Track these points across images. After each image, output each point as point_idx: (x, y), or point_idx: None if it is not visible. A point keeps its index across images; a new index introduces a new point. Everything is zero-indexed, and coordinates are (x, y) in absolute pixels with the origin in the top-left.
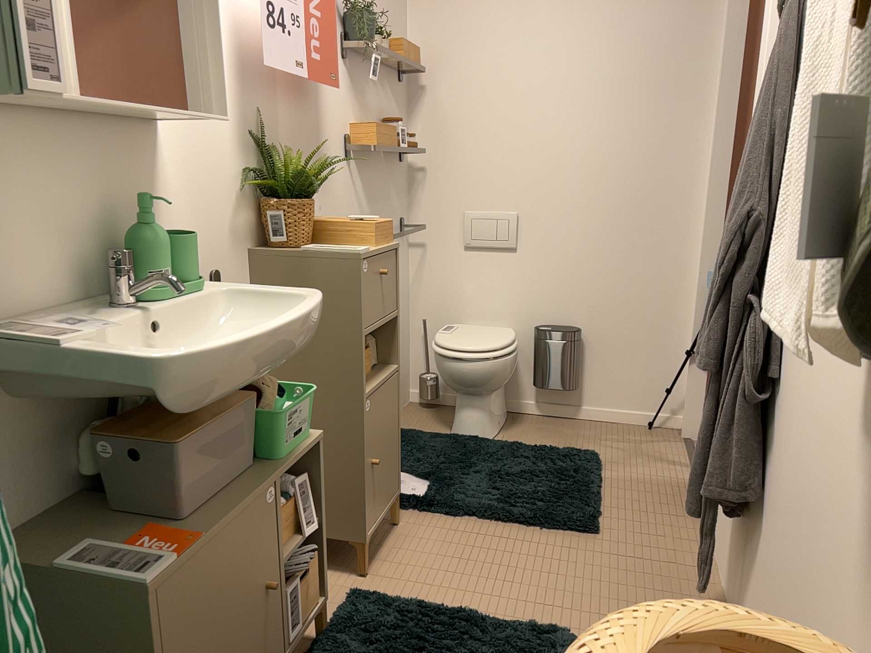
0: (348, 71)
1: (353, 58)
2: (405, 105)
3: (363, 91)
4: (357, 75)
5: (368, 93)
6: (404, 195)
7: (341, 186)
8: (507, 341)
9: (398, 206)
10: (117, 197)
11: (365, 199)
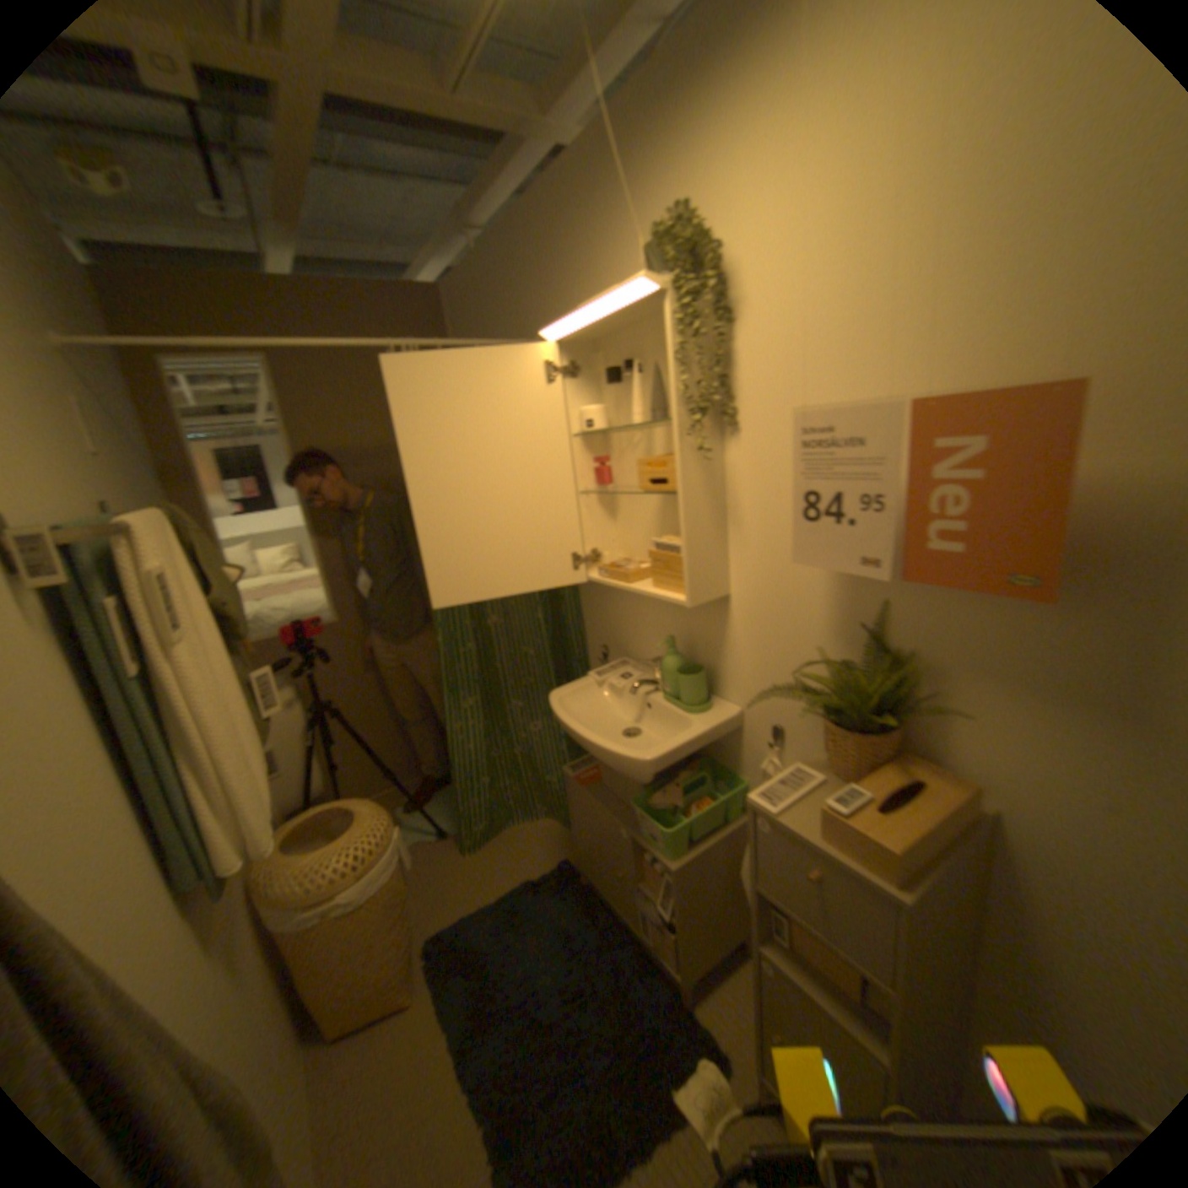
0: None
1: None
2: None
3: None
4: None
5: None
6: None
7: None
8: None
9: None
10: (693, 633)
11: None
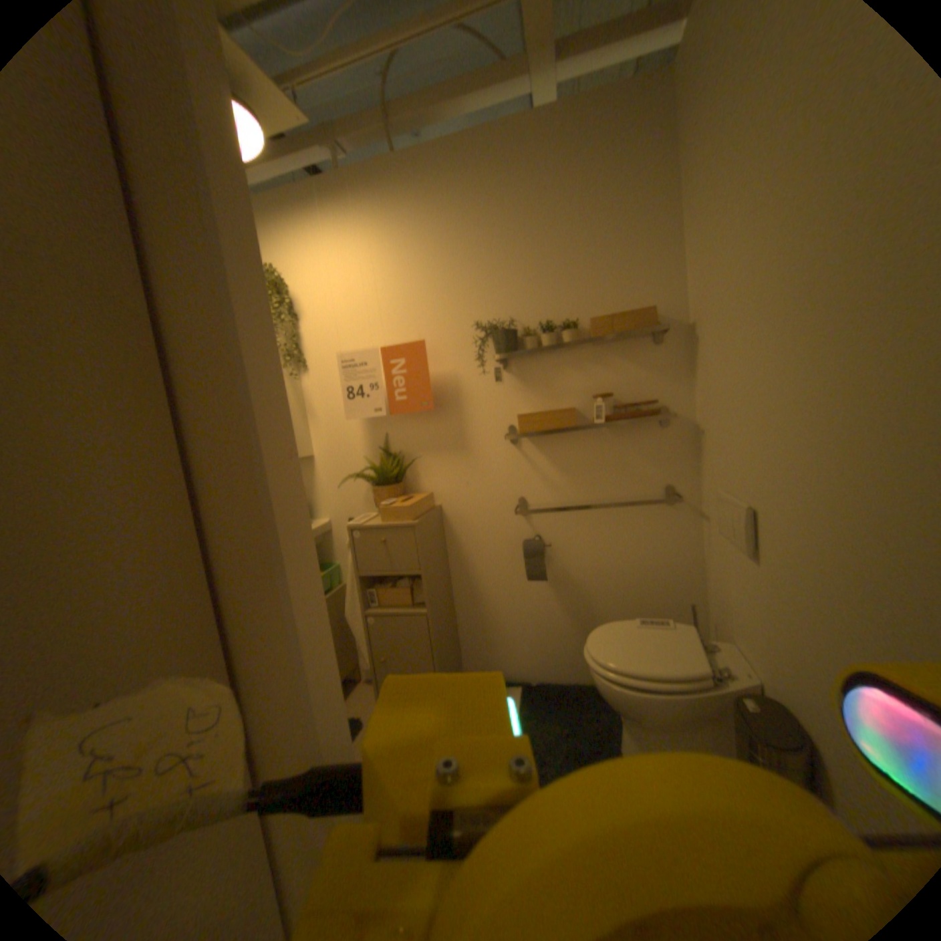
0: (513, 372)
1: (523, 358)
2: (683, 358)
3: (547, 378)
4: (534, 368)
5: (561, 376)
6: (679, 458)
7: (501, 464)
8: (643, 674)
9: (658, 472)
10: None
11: (556, 470)
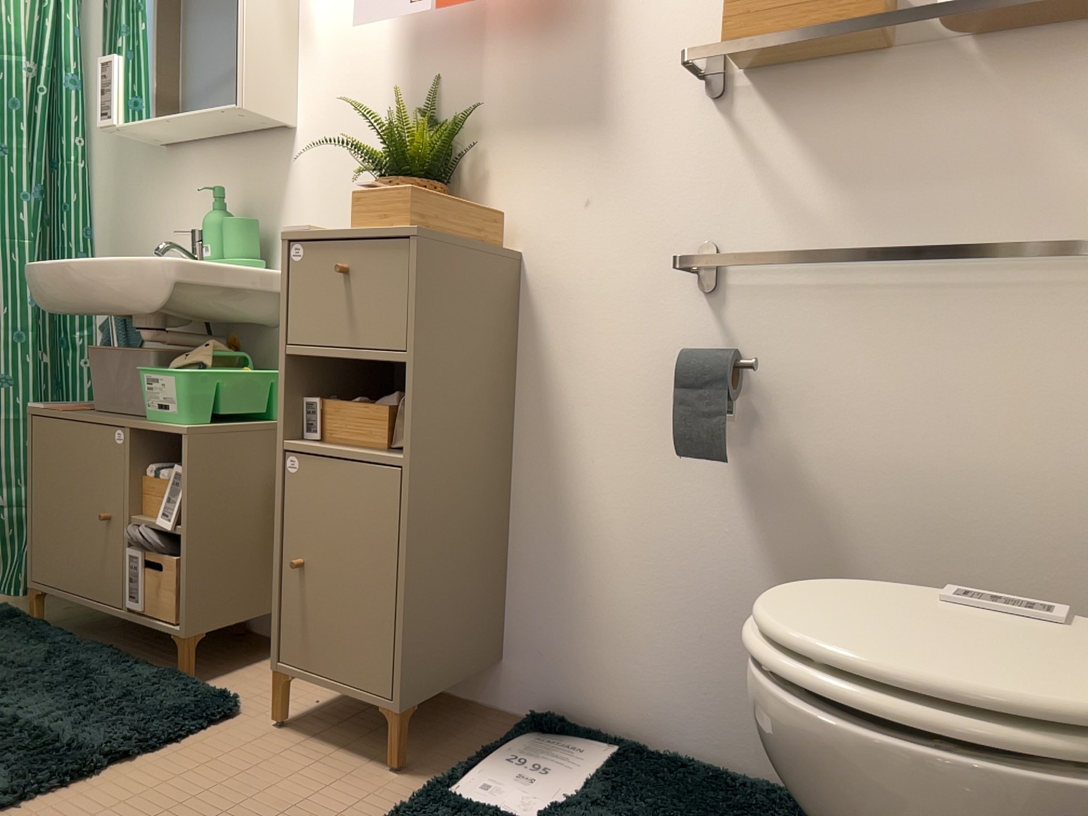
0: None
1: None
2: None
3: None
4: None
5: None
6: None
7: (669, 160)
8: (871, 661)
9: None
10: (256, 198)
11: (803, 177)
